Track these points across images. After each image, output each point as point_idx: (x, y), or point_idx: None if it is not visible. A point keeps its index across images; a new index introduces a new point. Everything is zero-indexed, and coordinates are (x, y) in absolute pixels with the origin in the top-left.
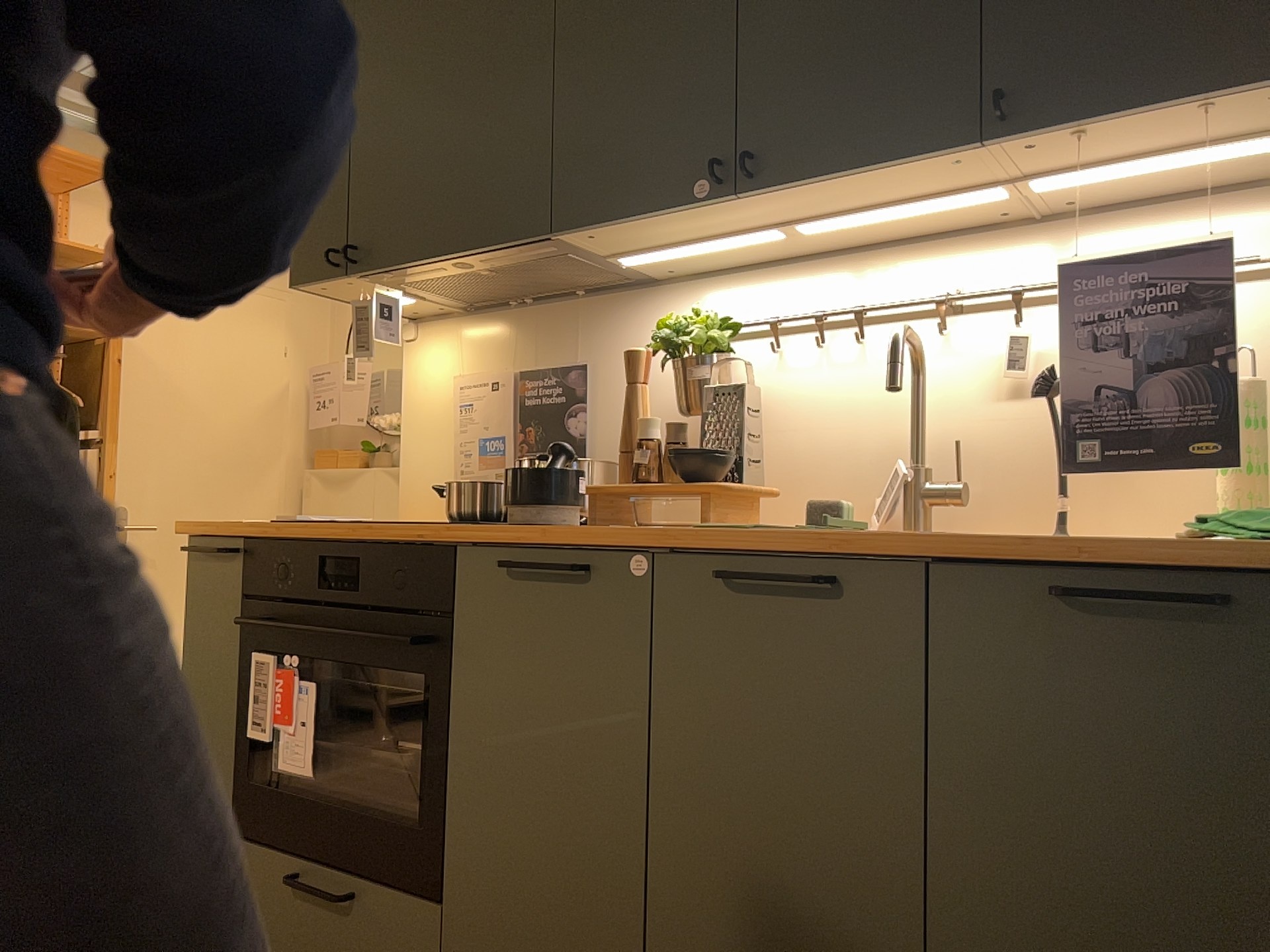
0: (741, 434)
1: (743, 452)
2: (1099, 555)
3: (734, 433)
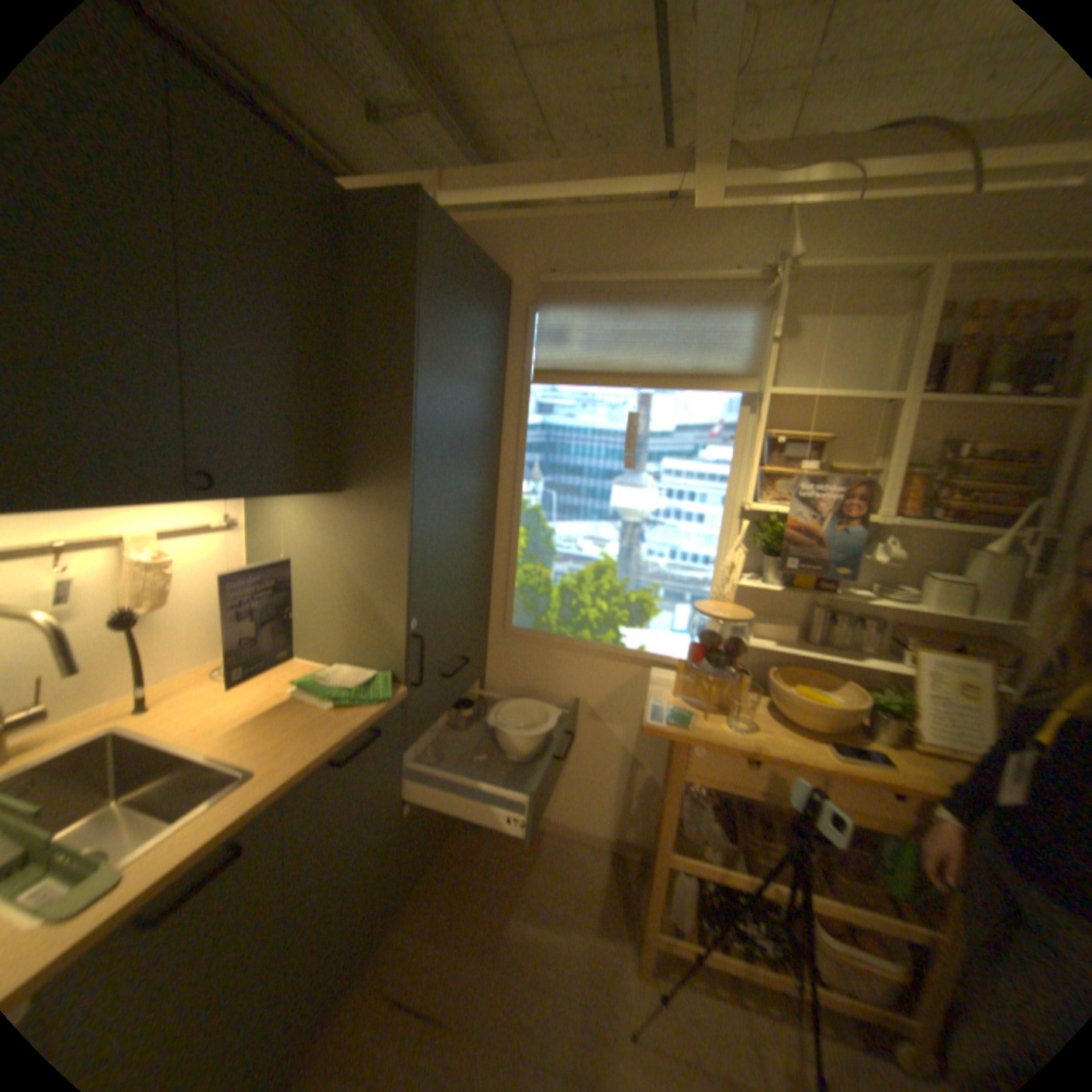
0: None
1: None
2: (346, 740)
3: None
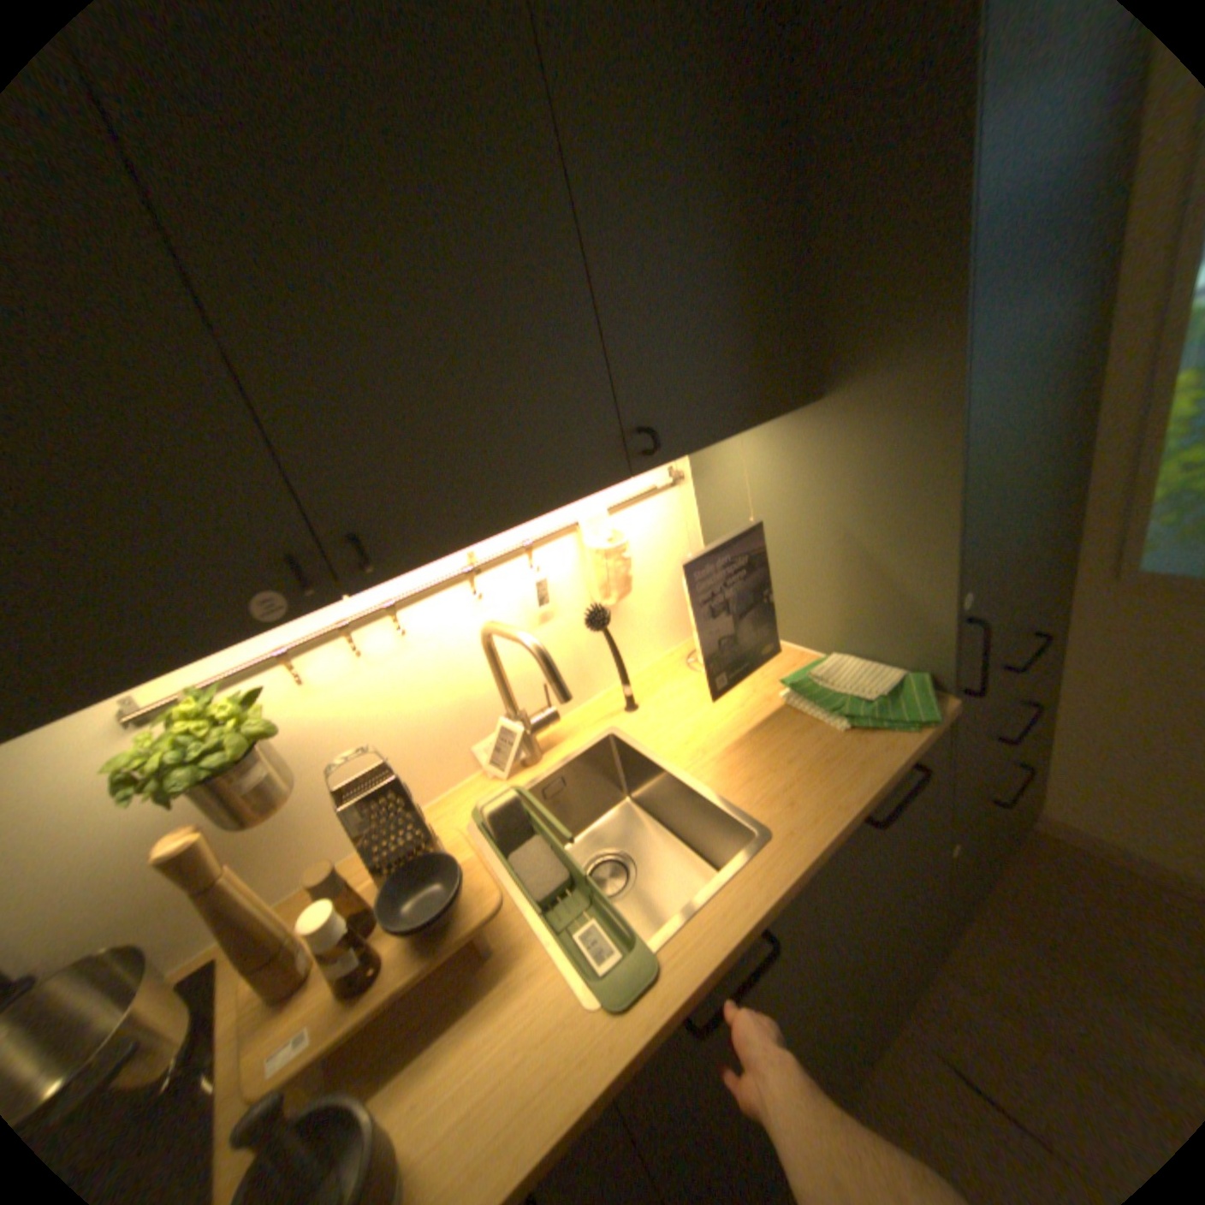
0: (407, 822)
1: (416, 835)
2: (885, 791)
3: (407, 832)
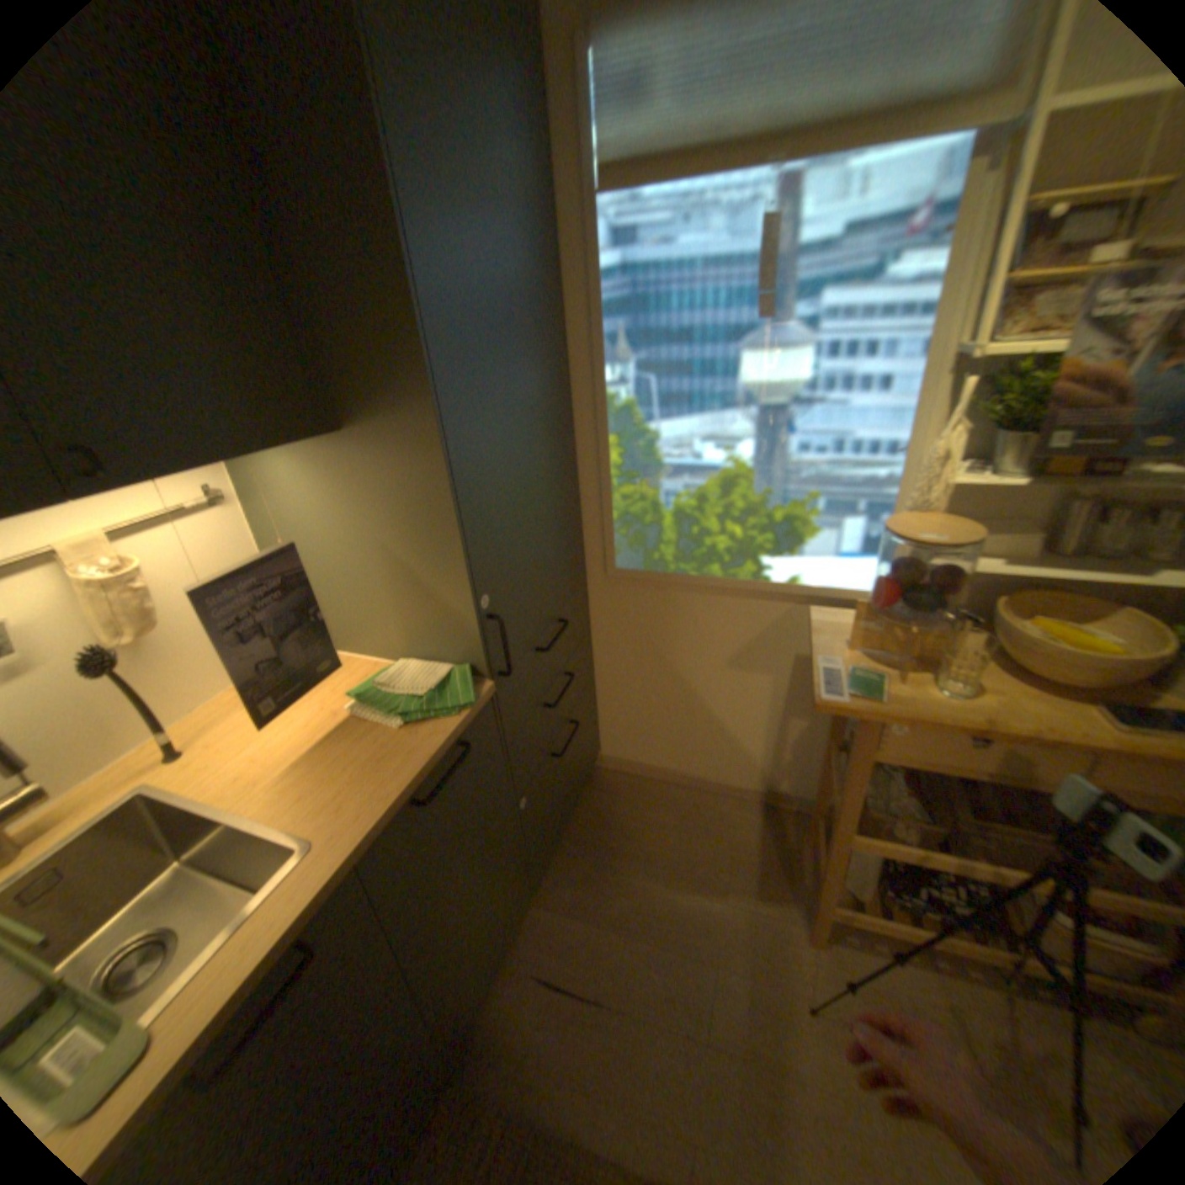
0: None
1: None
2: (424, 773)
3: None
